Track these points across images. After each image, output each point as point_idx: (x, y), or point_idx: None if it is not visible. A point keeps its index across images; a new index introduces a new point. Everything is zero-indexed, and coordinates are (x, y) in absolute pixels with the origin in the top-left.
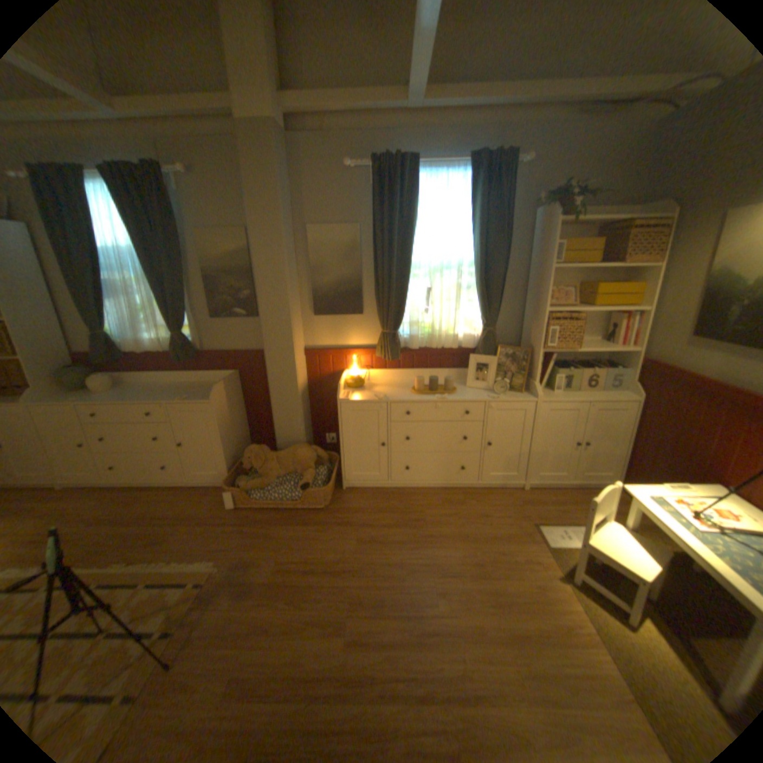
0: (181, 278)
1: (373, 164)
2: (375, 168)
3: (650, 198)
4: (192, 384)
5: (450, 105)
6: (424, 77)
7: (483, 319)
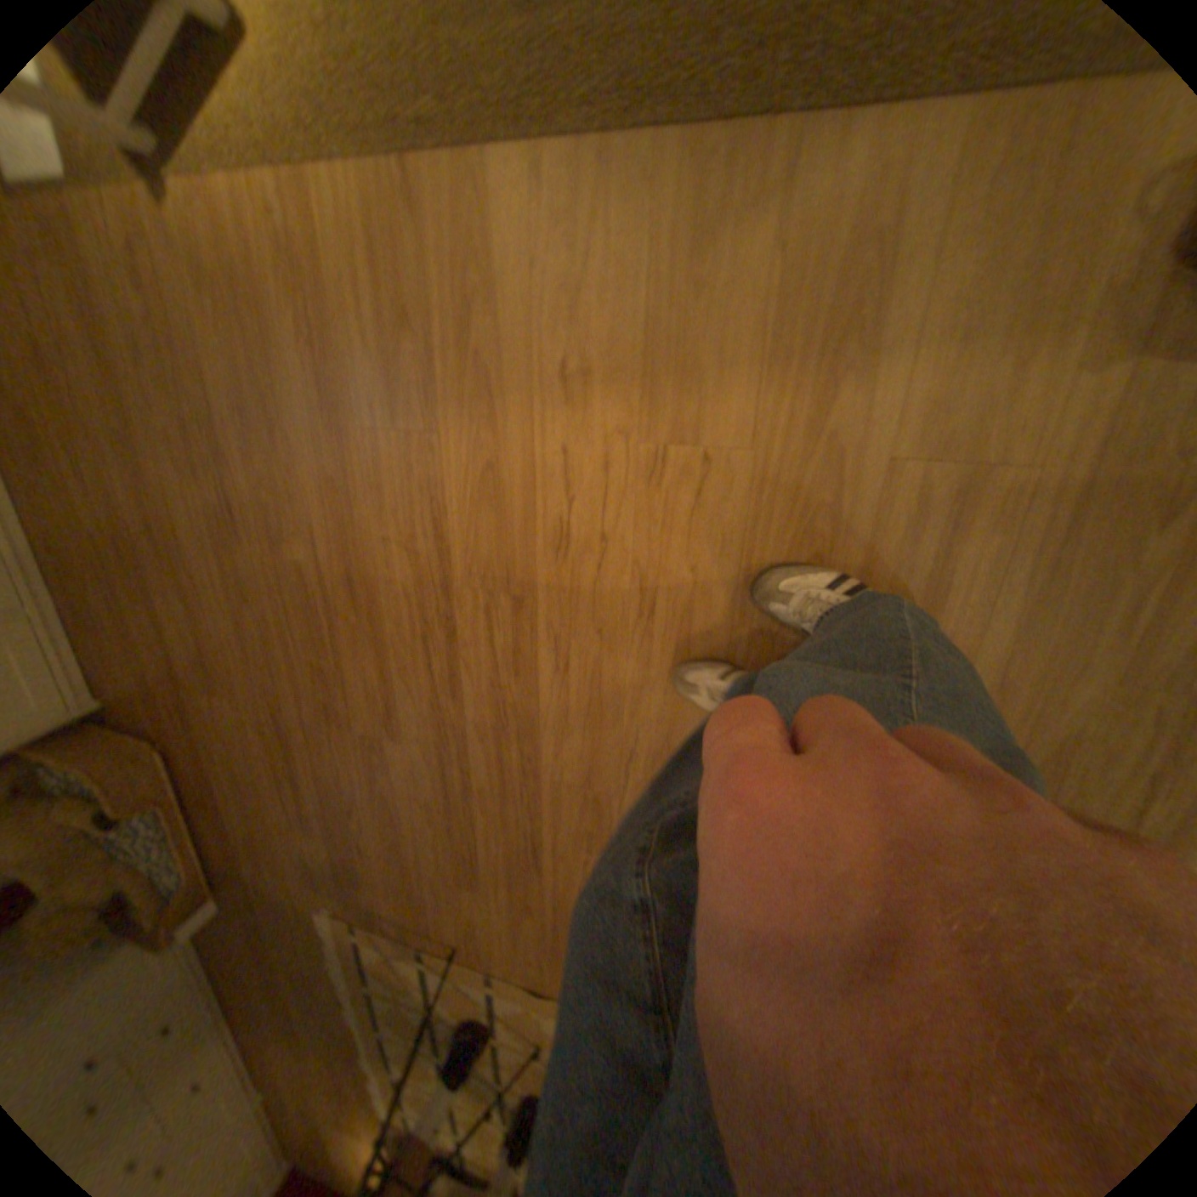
0: None
1: None
2: None
3: None
4: None
5: None
6: None
7: None
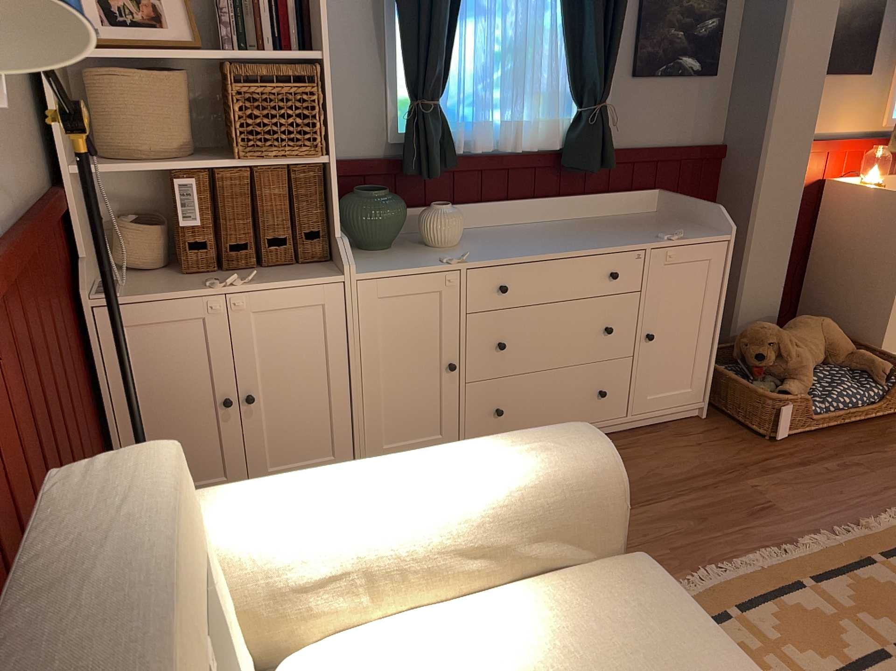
0: None
1: None
2: None
3: None
4: (589, 221)
5: None
6: None
7: None
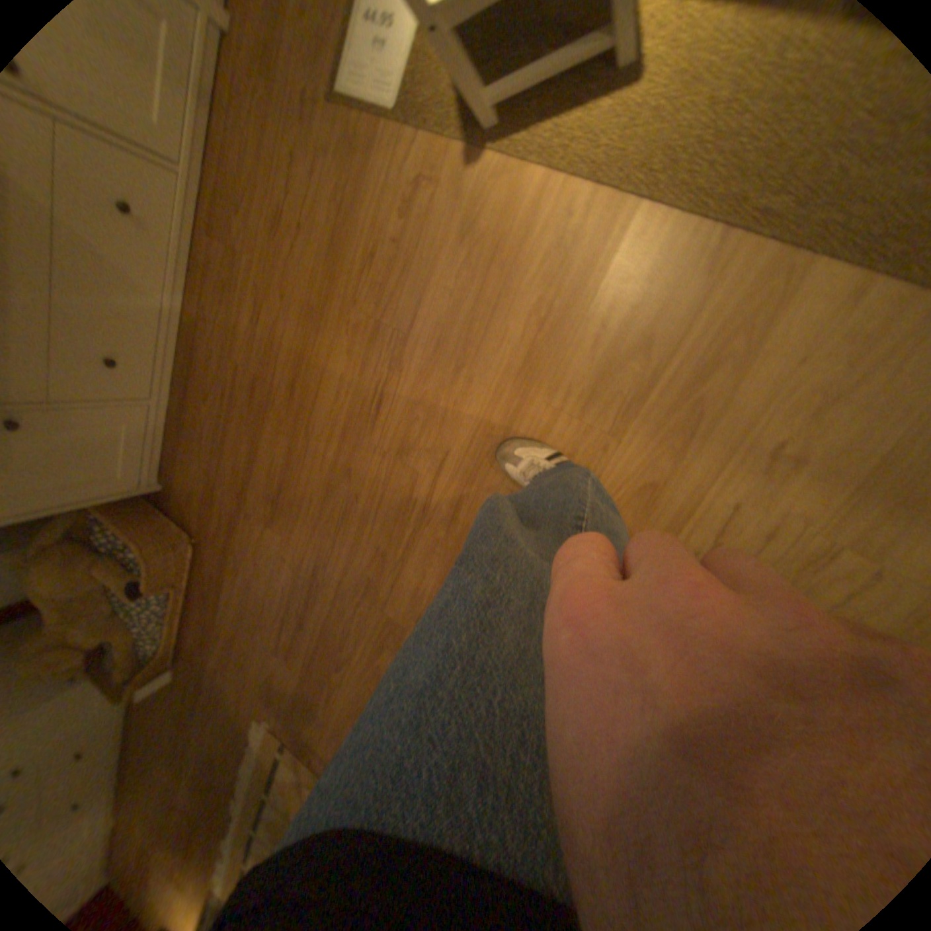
0: None
1: None
2: None
3: None
4: None
5: None
6: None
7: None
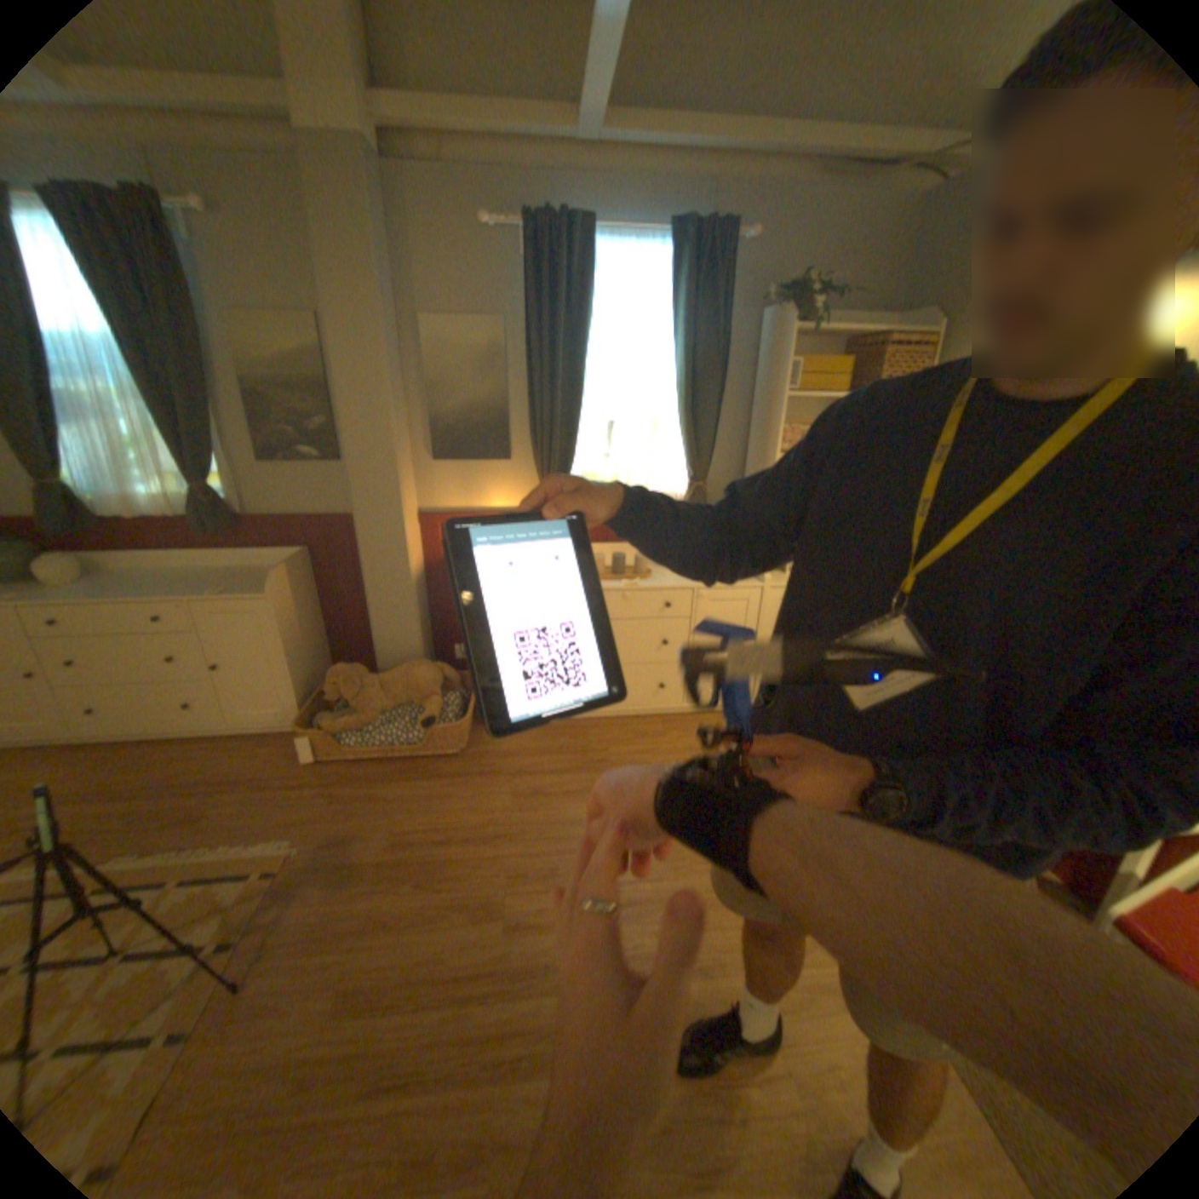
0: (204, 392)
1: (524, 224)
2: (527, 231)
3: (911, 304)
4: (229, 570)
5: (640, 143)
6: (604, 96)
7: (688, 470)
